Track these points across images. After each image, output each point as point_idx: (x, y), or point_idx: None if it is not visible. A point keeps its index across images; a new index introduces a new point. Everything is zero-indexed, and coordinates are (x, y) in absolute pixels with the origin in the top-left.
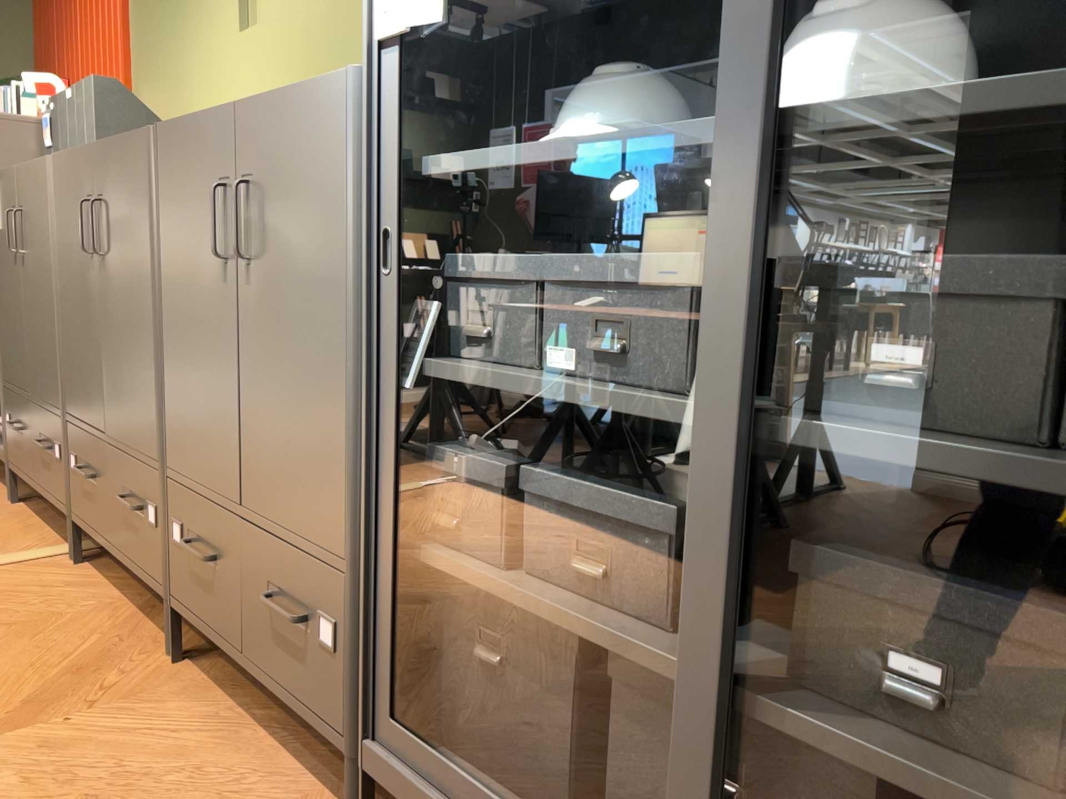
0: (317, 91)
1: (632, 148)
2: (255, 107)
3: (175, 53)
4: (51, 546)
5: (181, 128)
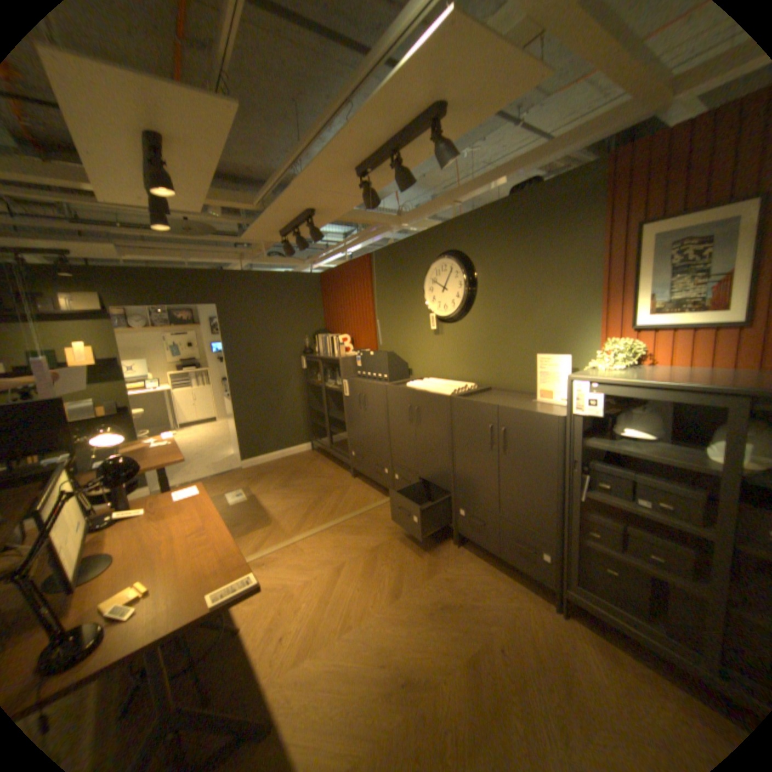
0: (543, 417)
1: (677, 467)
2: (510, 411)
3: (400, 333)
4: (381, 498)
5: (467, 403)
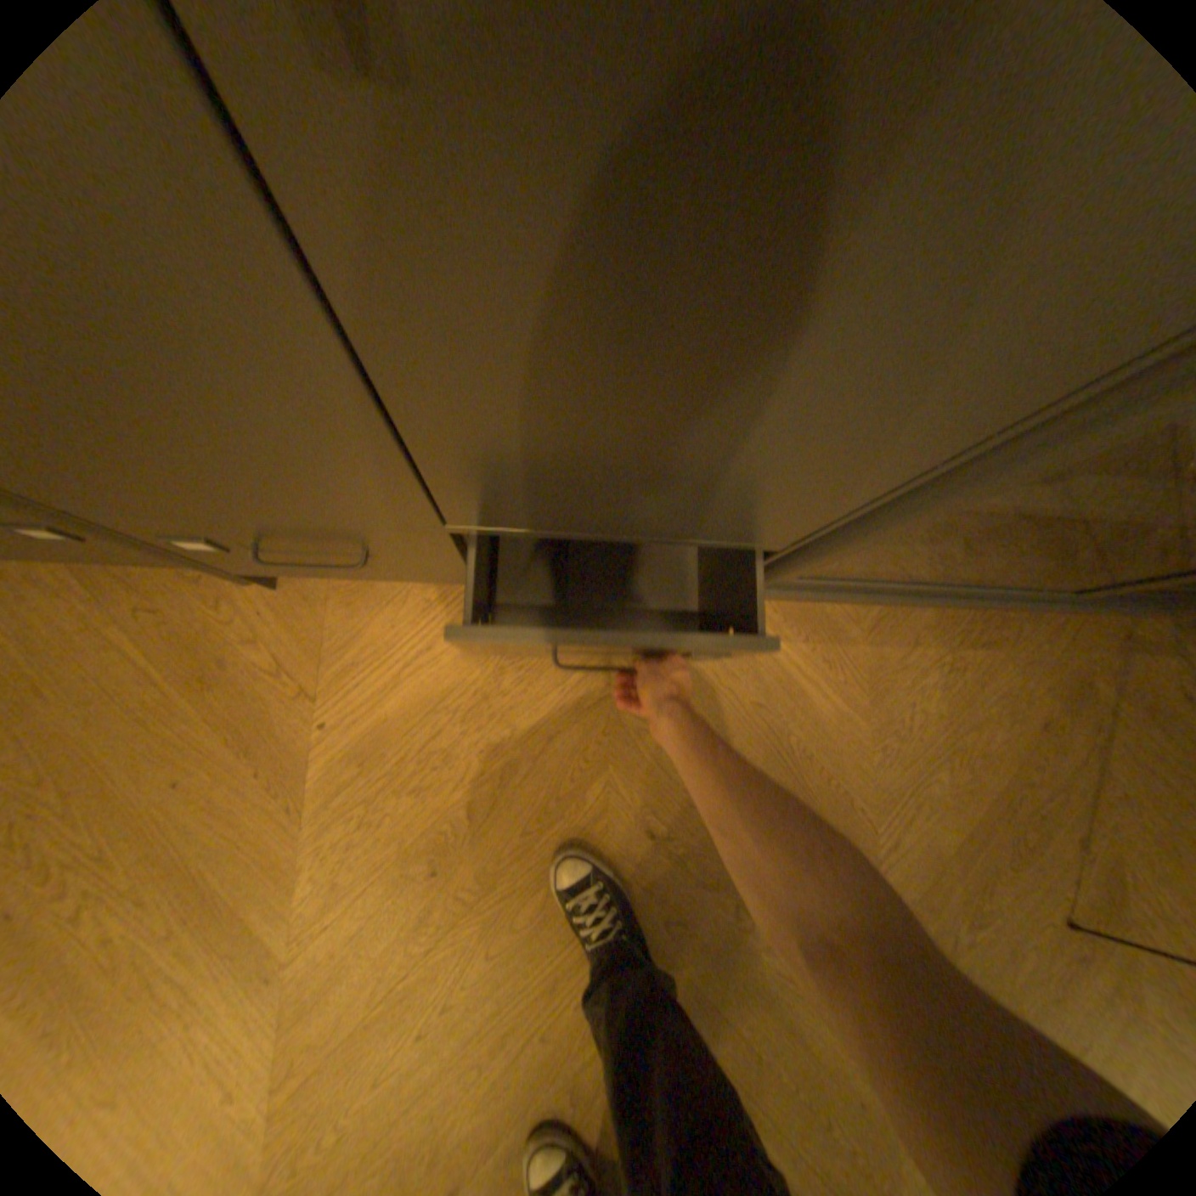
0: None
1: None
2: None
3: None
4: None
5: None
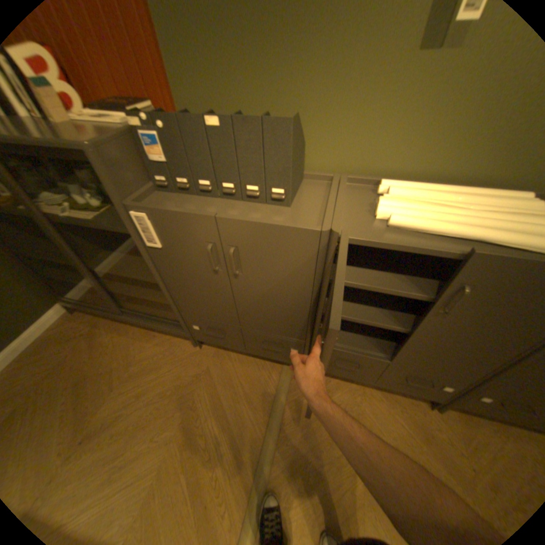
0: None
1: None
2: None
3: (263, 39)
4: (275, 369)
5: None
